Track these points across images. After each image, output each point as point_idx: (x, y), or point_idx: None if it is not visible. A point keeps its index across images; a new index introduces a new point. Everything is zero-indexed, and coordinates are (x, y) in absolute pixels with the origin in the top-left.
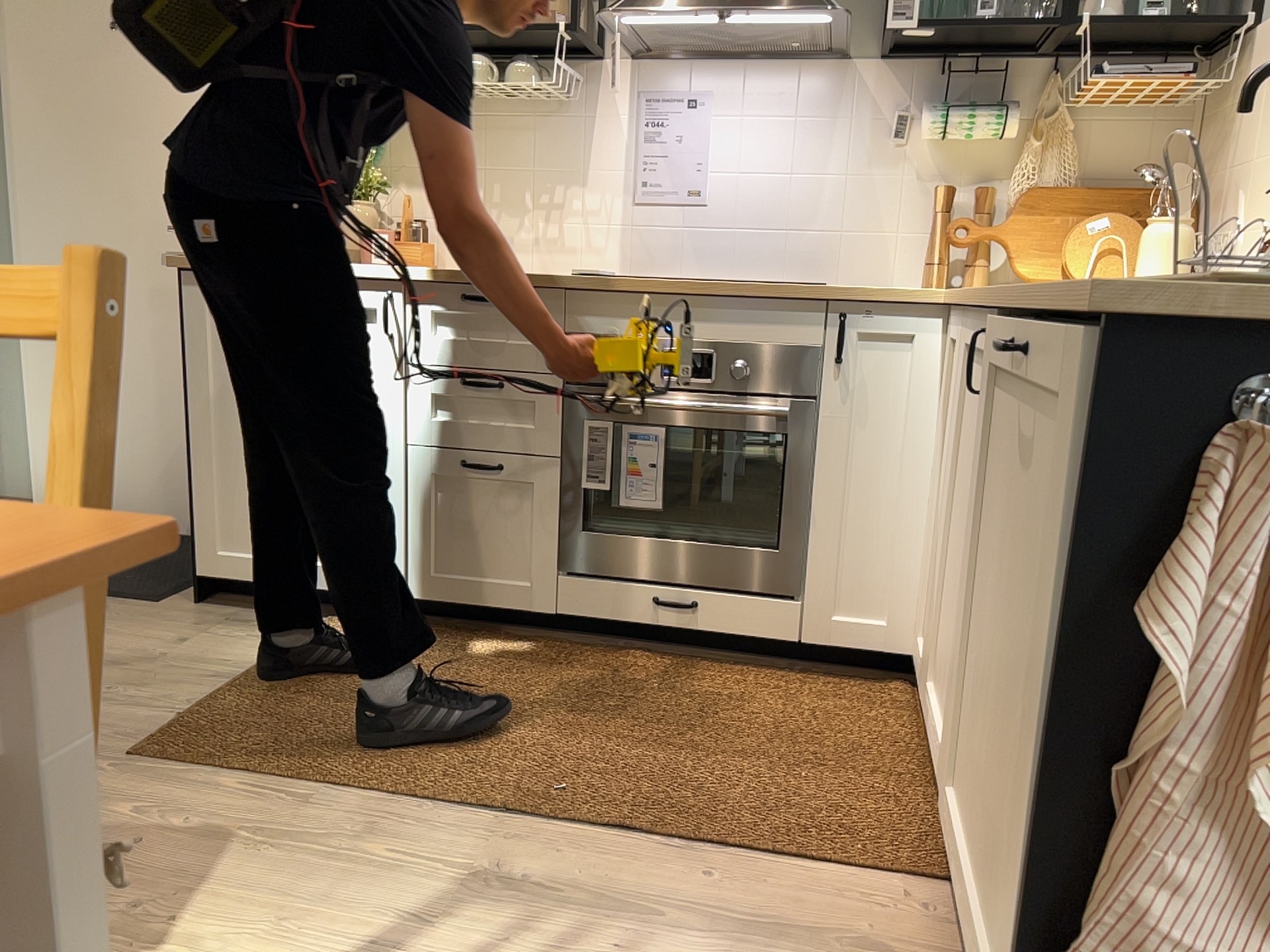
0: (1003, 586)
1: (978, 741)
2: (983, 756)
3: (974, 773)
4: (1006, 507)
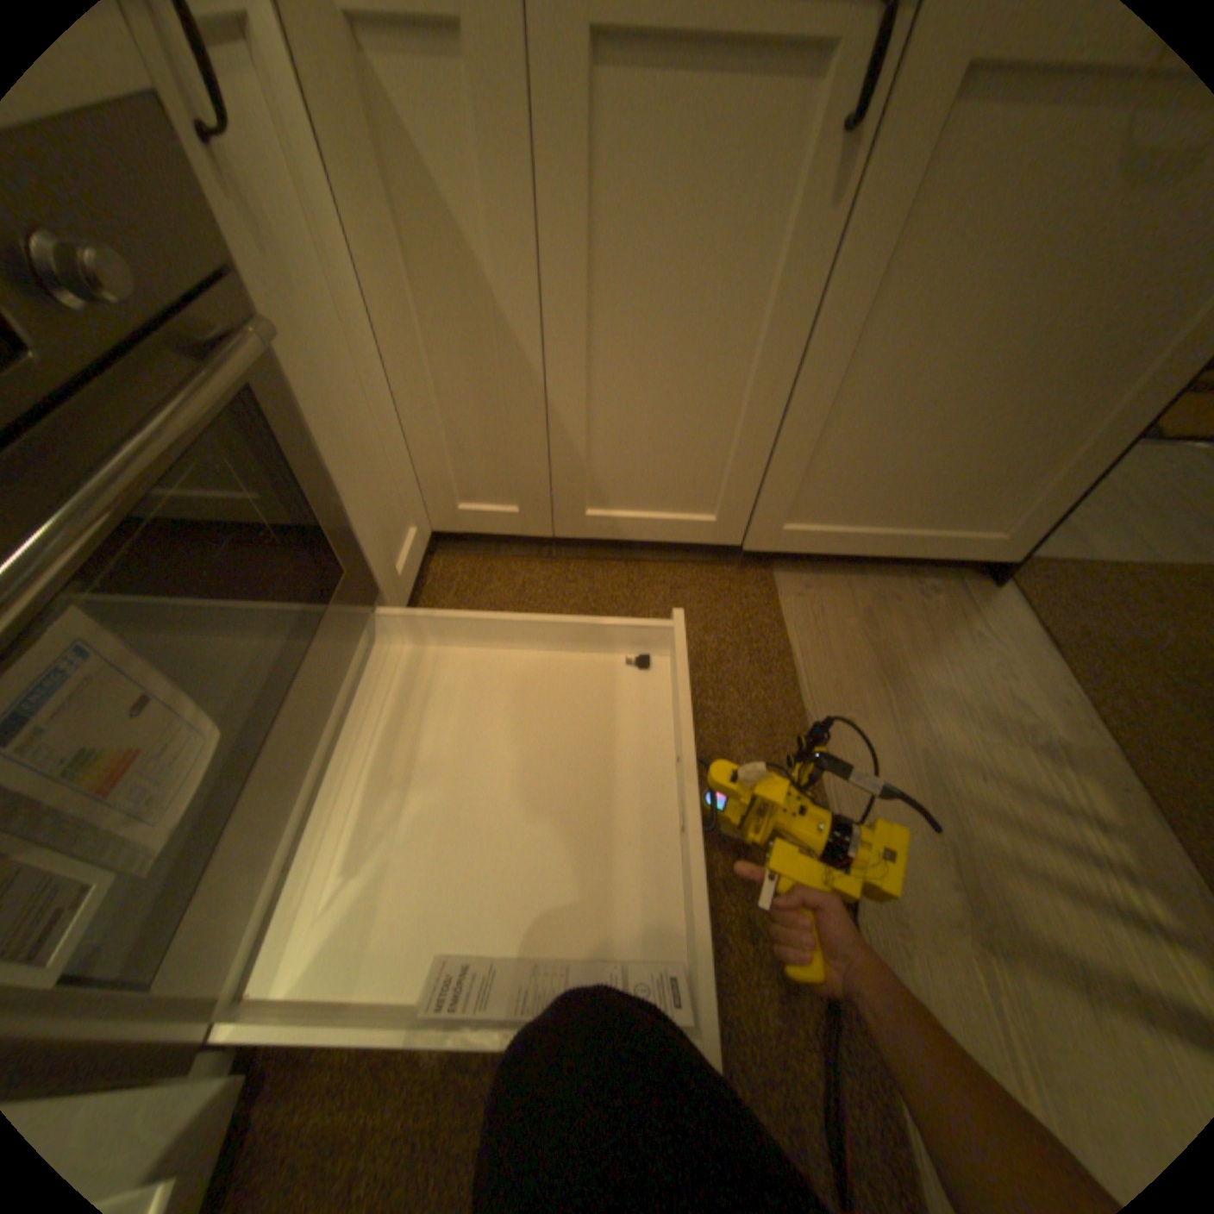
0: (936, 334)
1: (841, 473)
2: (865, 474)
3: (831, 494)
4: (944, 255)
